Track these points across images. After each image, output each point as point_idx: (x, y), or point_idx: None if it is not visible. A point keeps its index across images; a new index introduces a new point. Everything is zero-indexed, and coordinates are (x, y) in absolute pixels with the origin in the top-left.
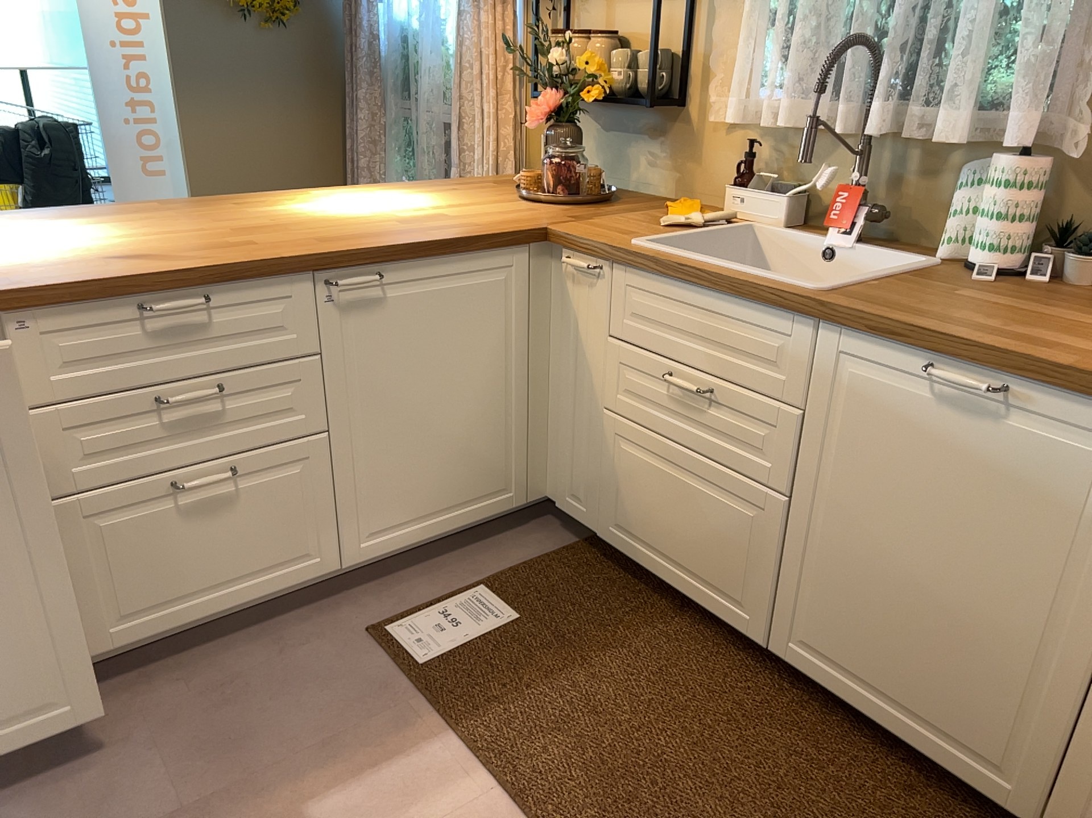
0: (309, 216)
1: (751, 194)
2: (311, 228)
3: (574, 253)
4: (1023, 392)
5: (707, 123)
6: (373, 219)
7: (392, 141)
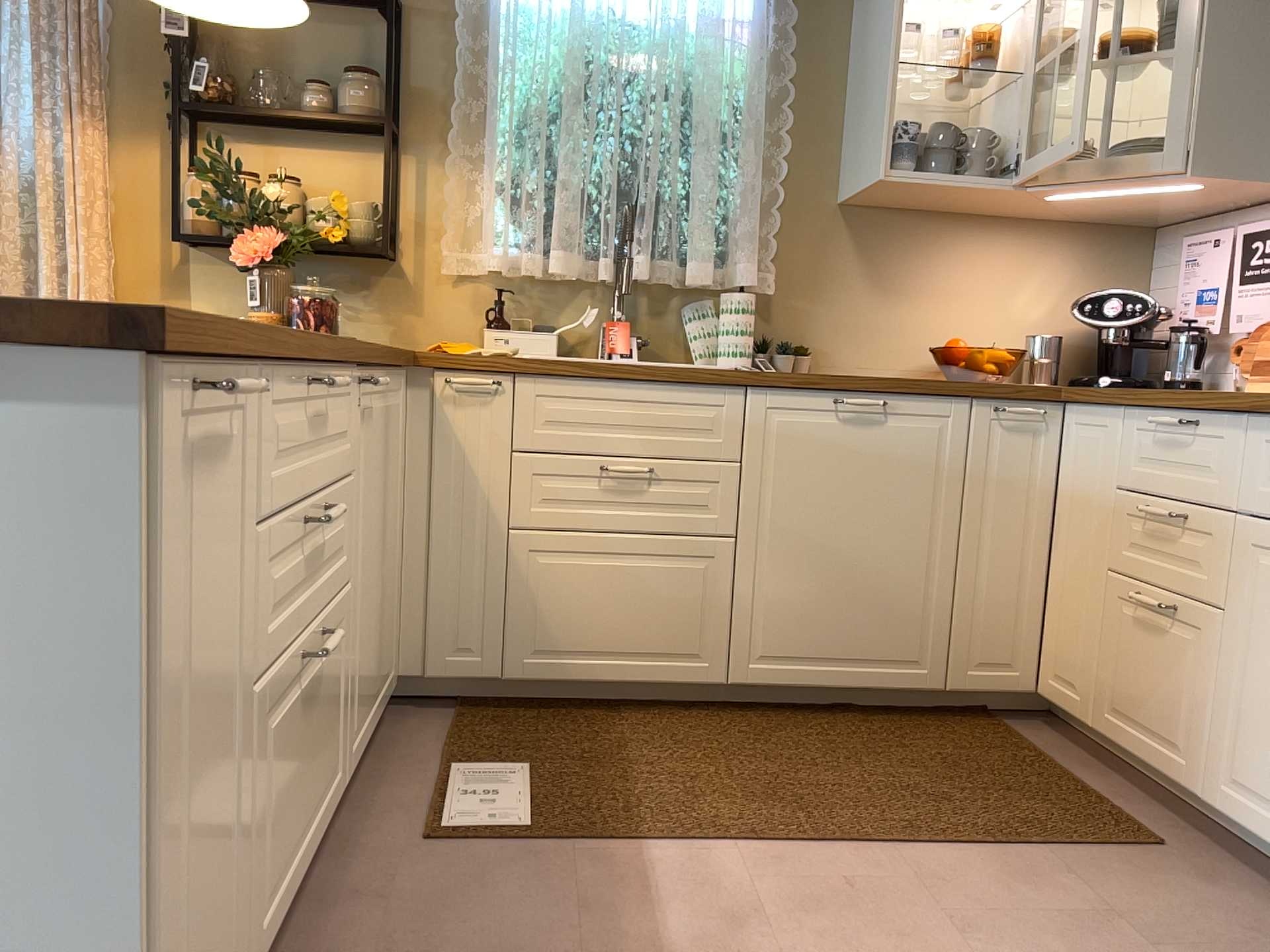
0: None
1: (518, 332)
2: None
3: (455, 374)
4: (895, 401)
5: (430, 275)
6: None
7: None
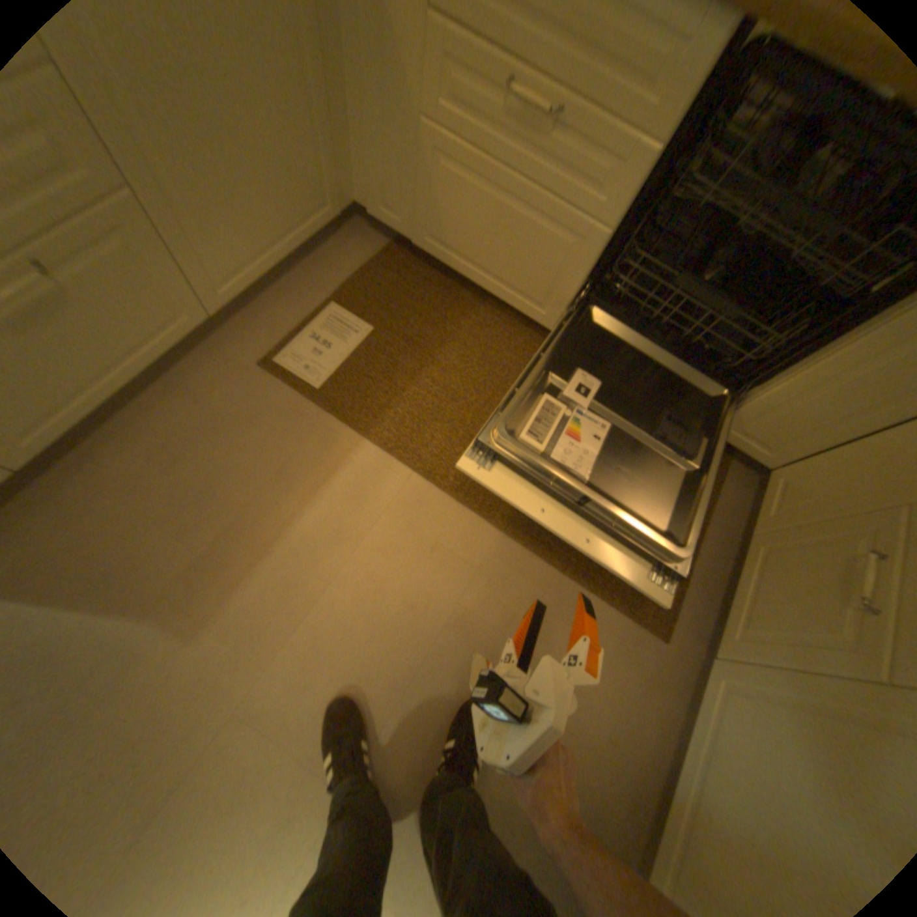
0: None
1: None
2: None
3: None
4: None
5: None
6: None
7: None
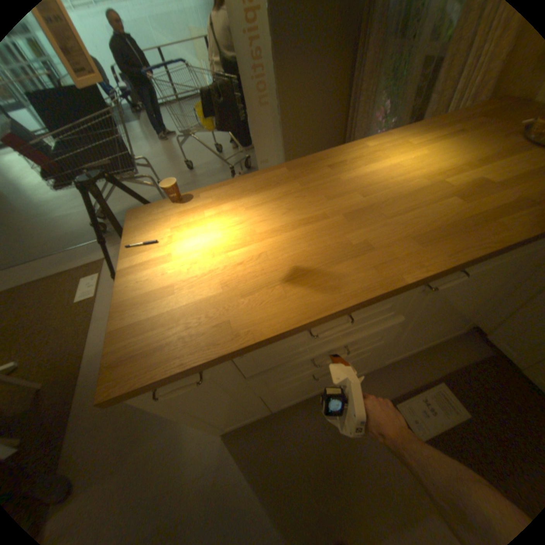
0: (384, 186)
1: None
2: (398, 212)
3: None
4: None
5: None
6: (435, 190)
7: (384, 70)
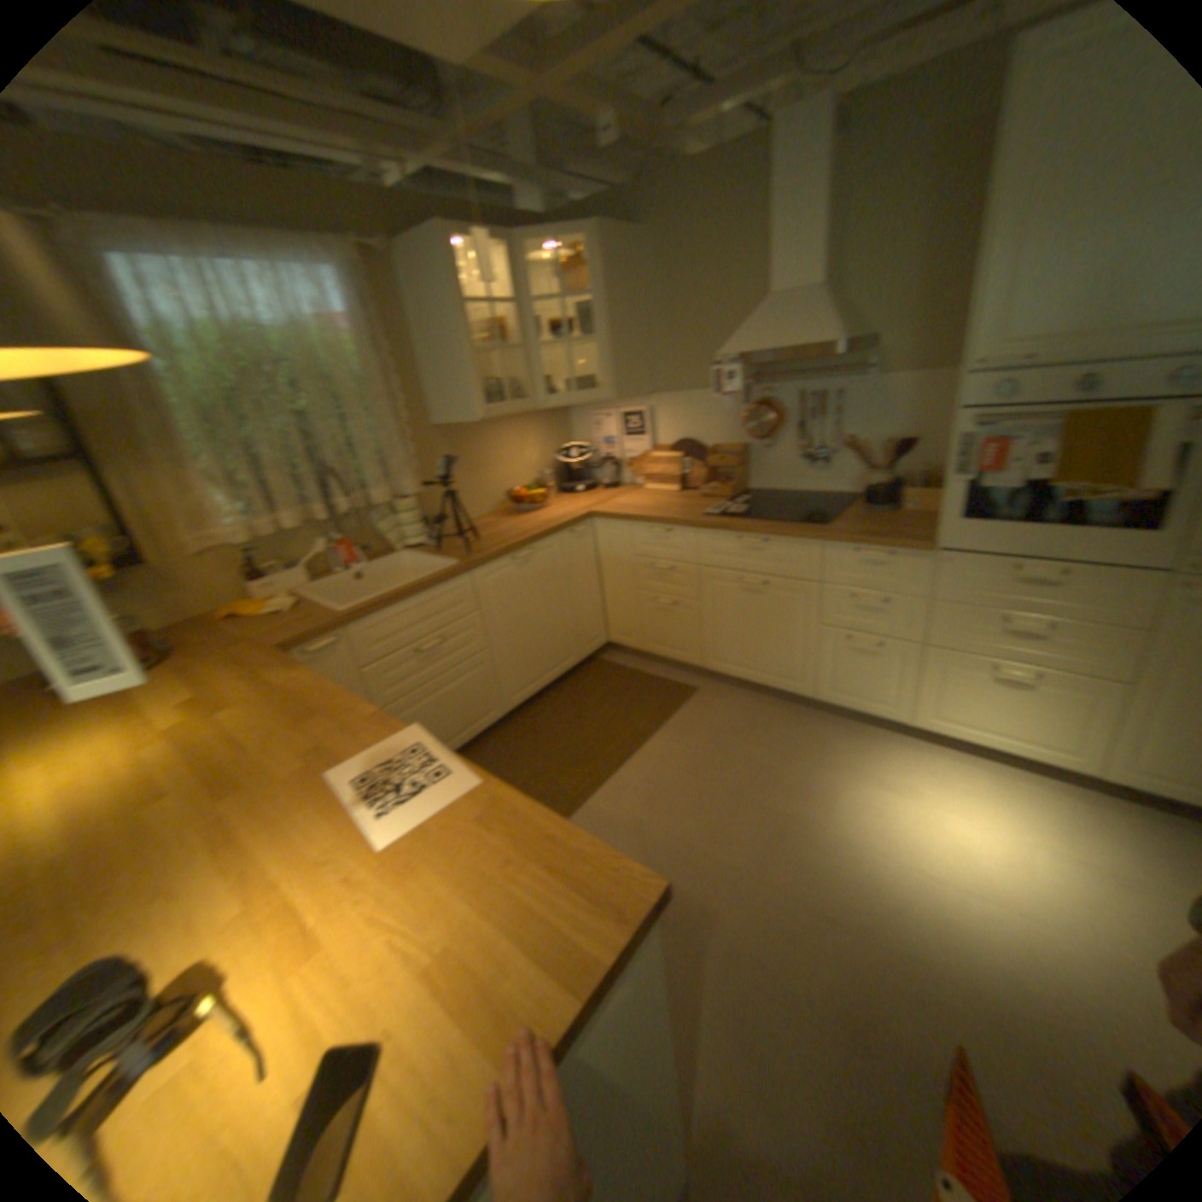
0: (132, 791)
1: (270, 581)
2: (227, 756)
3: (301, 649)
4: (530, 549)
5: (166, 564)
6: (180, 740)
7: None
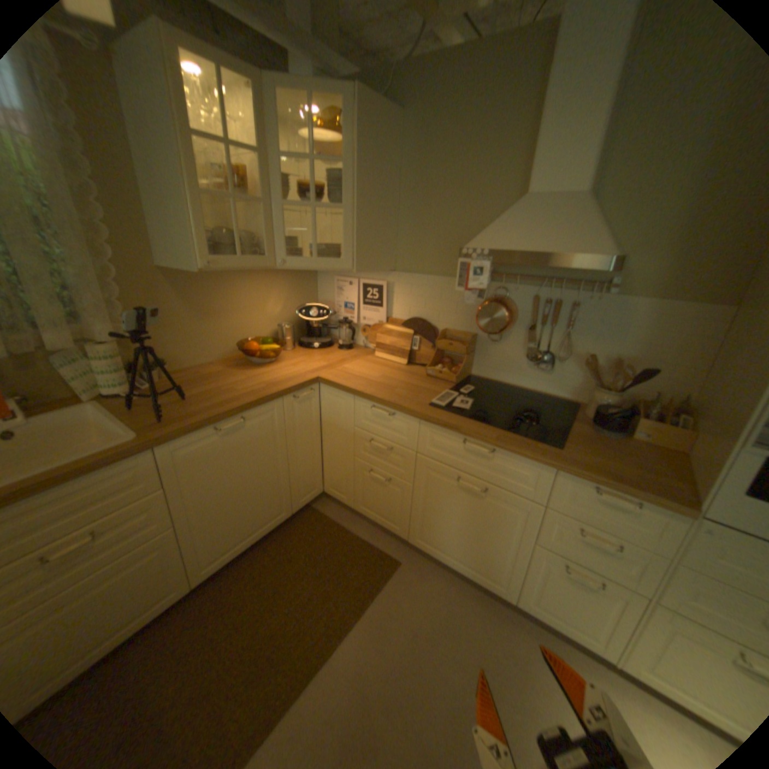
0: None
1: None
2: None
3: None
4: (246, 415)
5: None
6: None
7: None
